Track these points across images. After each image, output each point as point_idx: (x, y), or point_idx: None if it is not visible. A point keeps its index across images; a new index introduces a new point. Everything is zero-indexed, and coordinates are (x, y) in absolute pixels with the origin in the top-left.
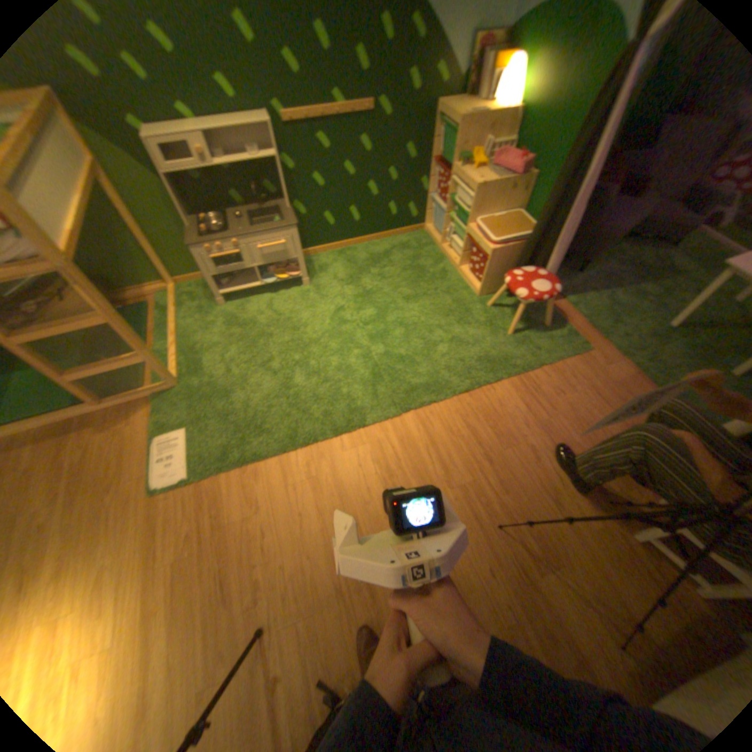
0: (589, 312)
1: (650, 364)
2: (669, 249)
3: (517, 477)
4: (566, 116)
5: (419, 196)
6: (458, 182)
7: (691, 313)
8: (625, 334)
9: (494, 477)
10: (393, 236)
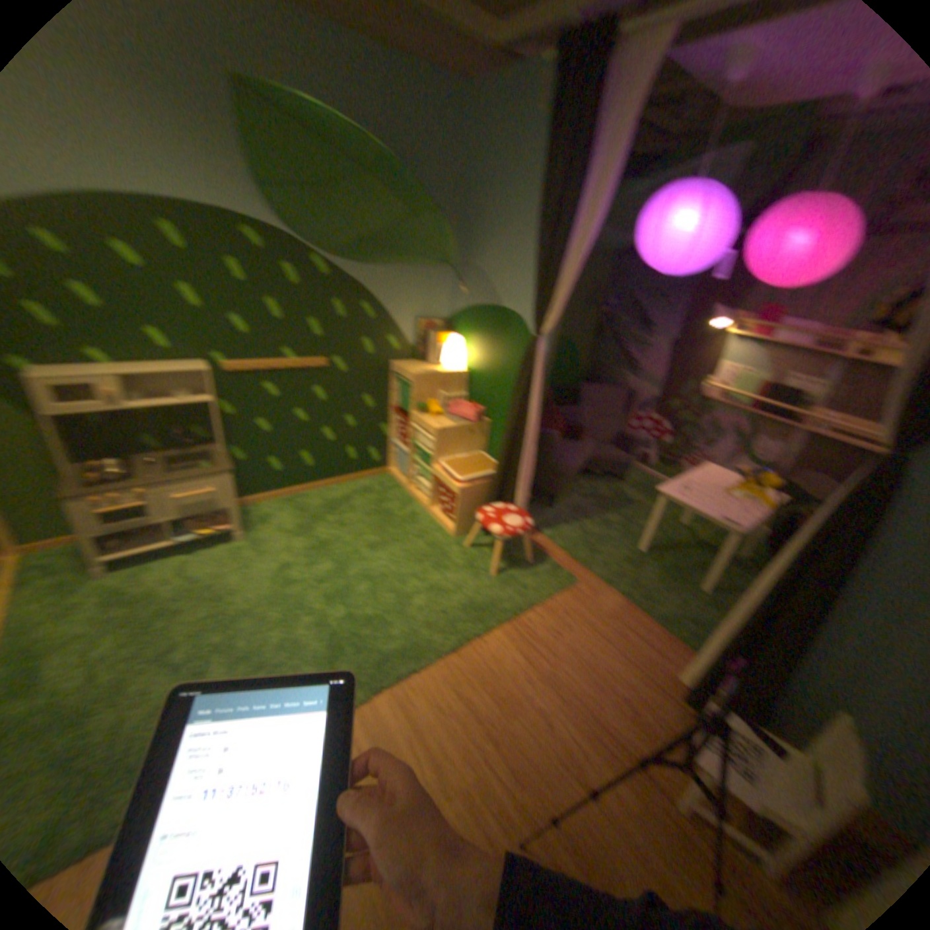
0: (568, 545)
1: (635, 591)
2: (620, 484)
3: (532, 759)
4: (504, 380)
5: (382, 442)
6: (420, 429)
7: (652, 537)
8: (605, 563)
9: (505, 766)
10: (356, 481)
